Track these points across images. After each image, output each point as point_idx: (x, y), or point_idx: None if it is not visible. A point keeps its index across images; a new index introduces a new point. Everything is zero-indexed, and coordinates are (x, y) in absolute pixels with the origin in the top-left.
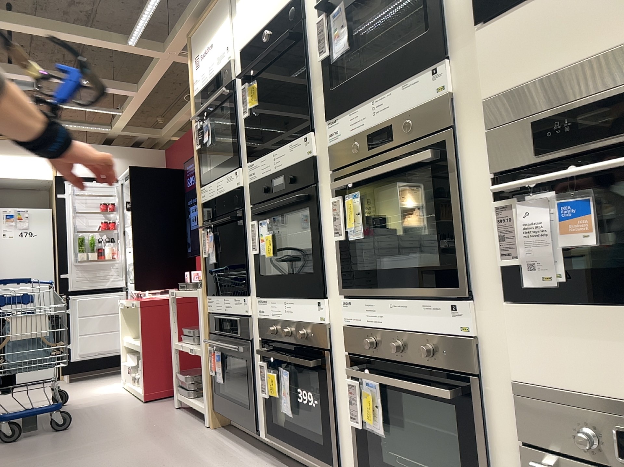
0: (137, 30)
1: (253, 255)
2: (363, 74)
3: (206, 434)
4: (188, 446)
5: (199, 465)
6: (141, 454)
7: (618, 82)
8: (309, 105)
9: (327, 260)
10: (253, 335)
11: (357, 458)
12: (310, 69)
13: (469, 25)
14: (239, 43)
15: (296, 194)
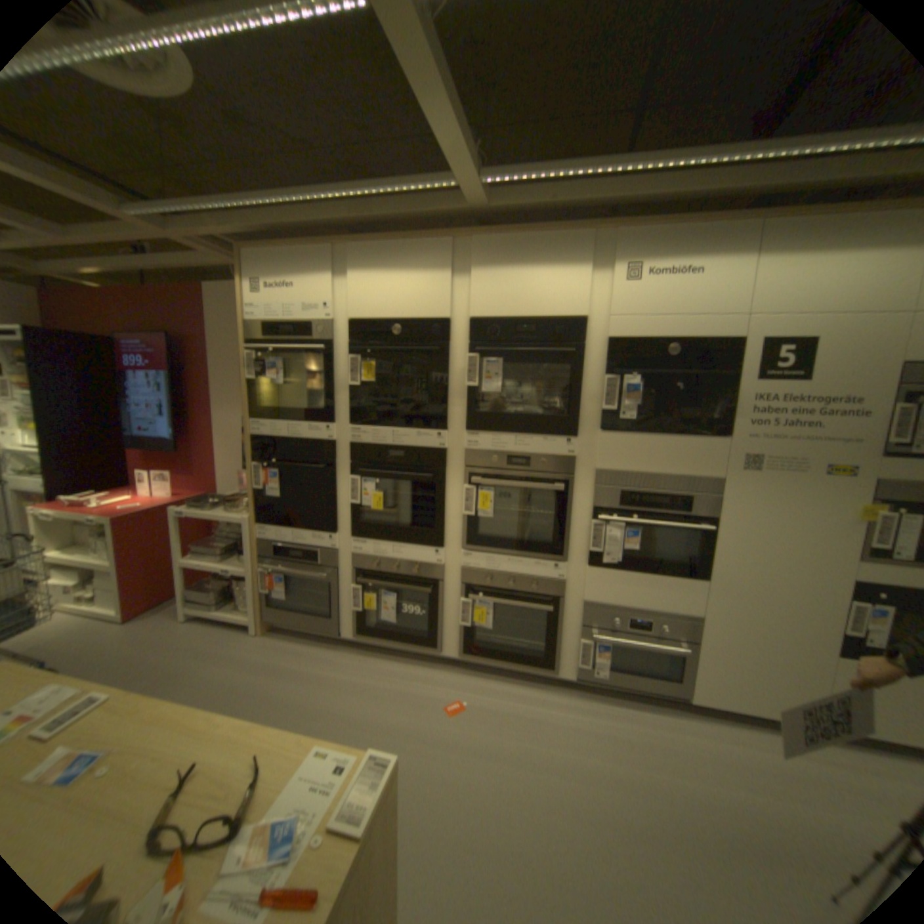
0: (155, 207)
1: (352, 505)
2: (496, 406)
3: (261, 646)
4: (259, 663)
5: (296, 677)
6: (218, 686)
7: (662, 490)
8: (445, 411)
9: (448, 524)
10: (340, 565)
11: (458, 643)
12: (451, 384)
13: (596, 428)
14: (346, 310)
15: (424, 475)
